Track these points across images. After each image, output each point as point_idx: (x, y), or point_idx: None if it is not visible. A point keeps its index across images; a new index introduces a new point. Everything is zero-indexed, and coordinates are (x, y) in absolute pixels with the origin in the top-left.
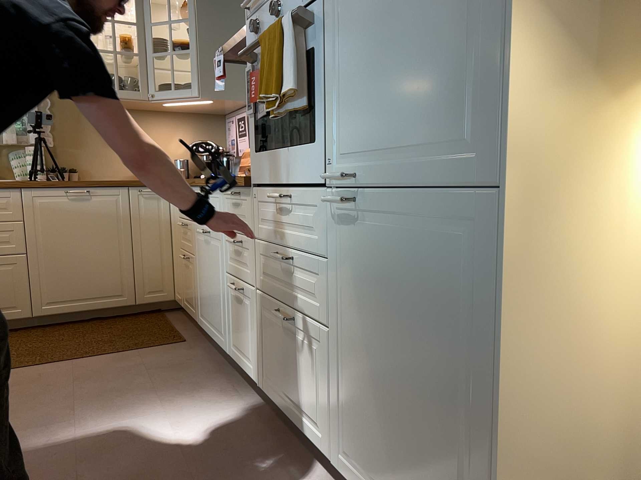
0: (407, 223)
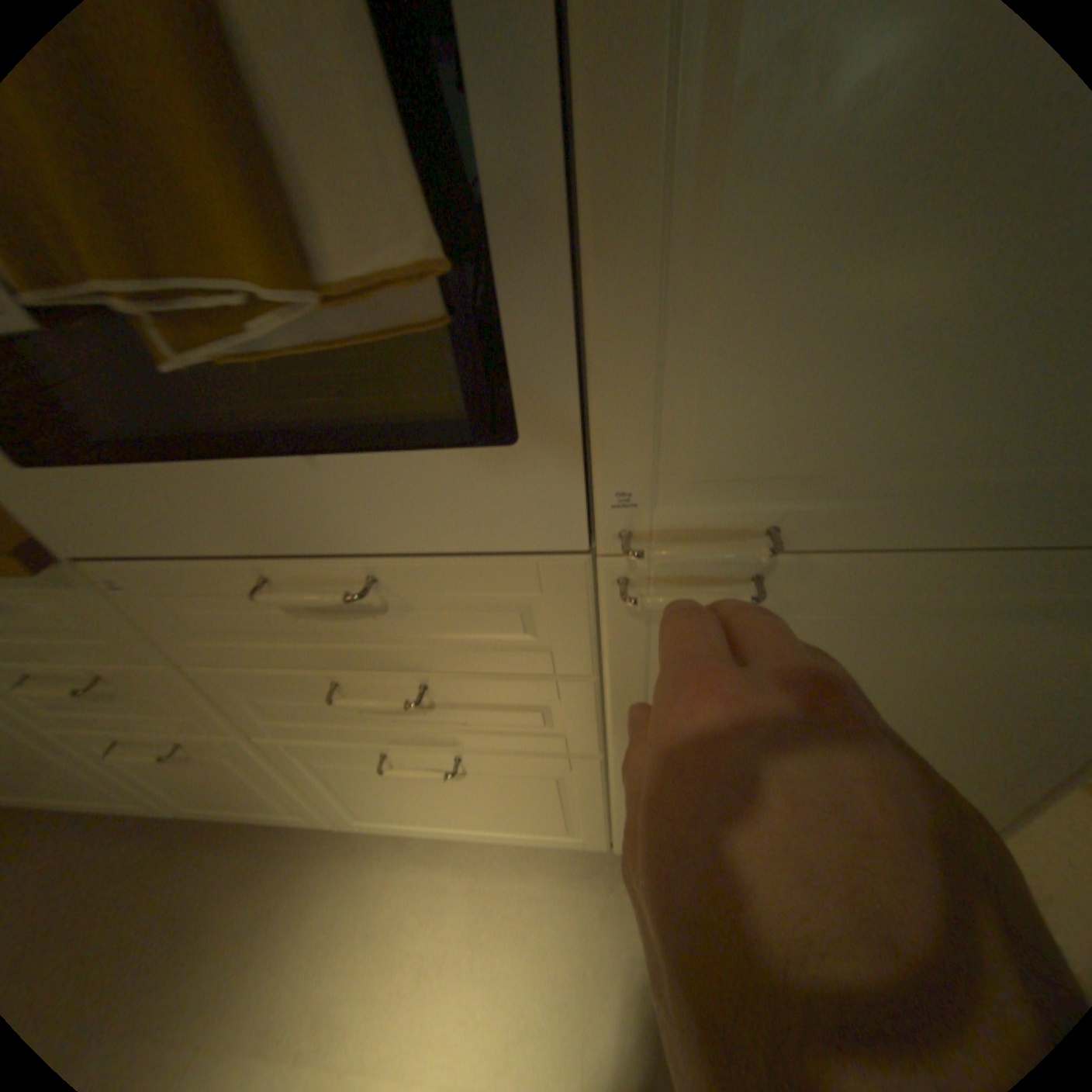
0: (937, 609)
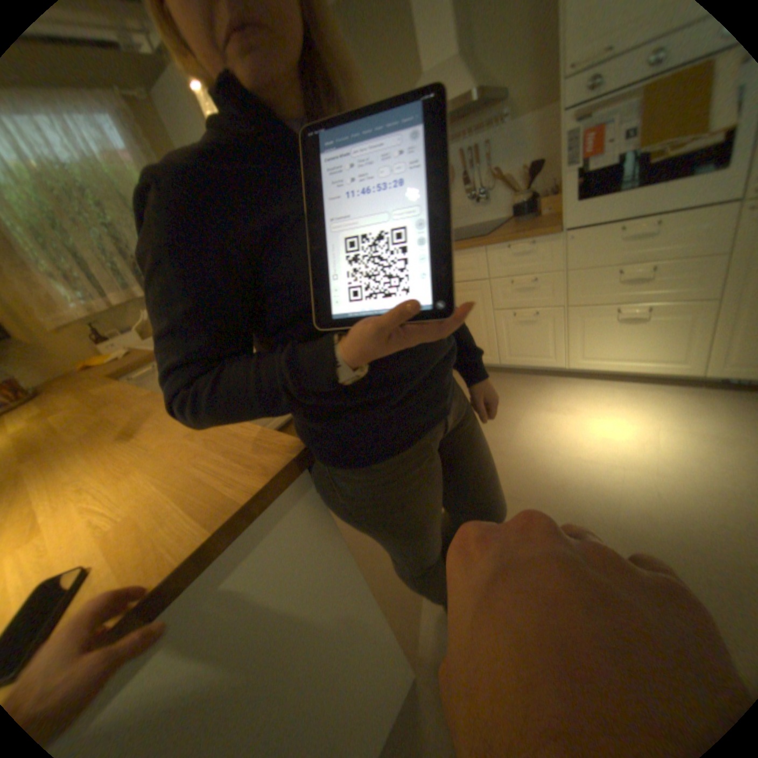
0: None
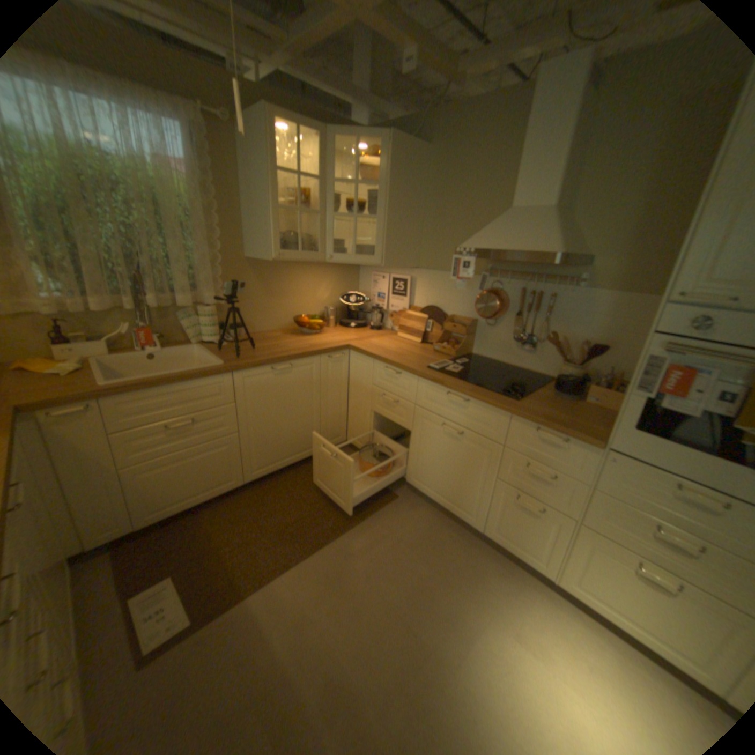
0: None
